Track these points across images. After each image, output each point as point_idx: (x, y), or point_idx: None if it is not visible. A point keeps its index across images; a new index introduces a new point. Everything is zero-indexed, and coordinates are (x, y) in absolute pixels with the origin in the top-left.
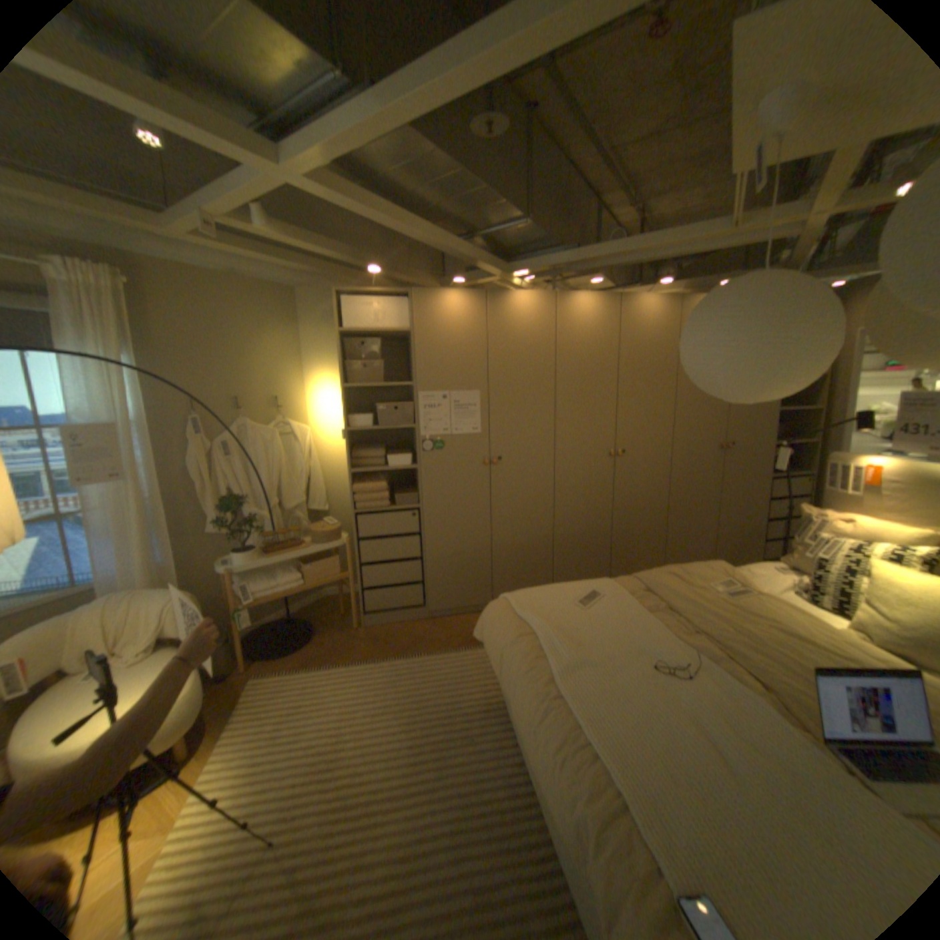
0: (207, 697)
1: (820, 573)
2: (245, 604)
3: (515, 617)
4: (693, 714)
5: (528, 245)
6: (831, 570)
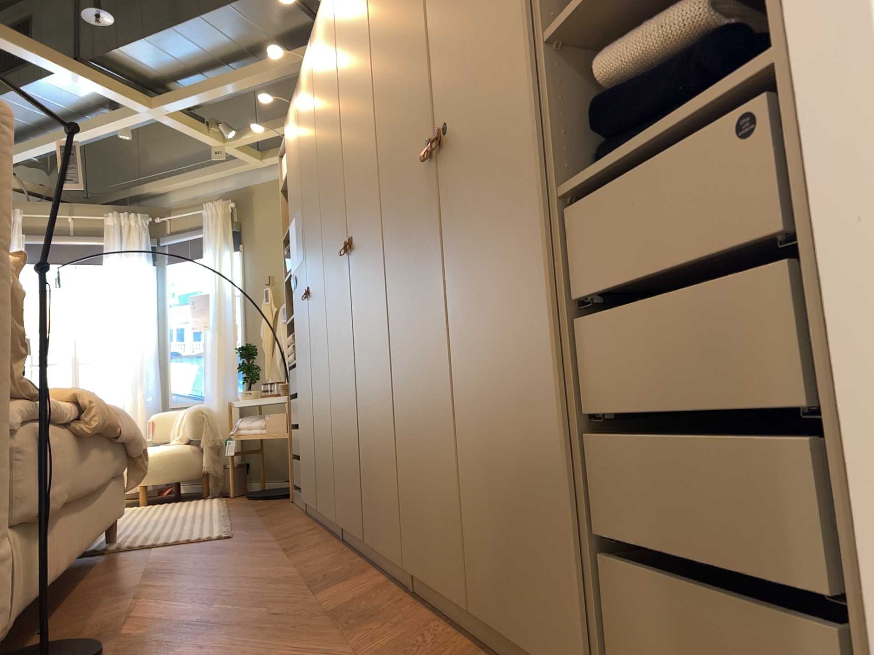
0: (214, 495)
1: None
2: (237, 431)
3: None
4: None
5: None
6: None
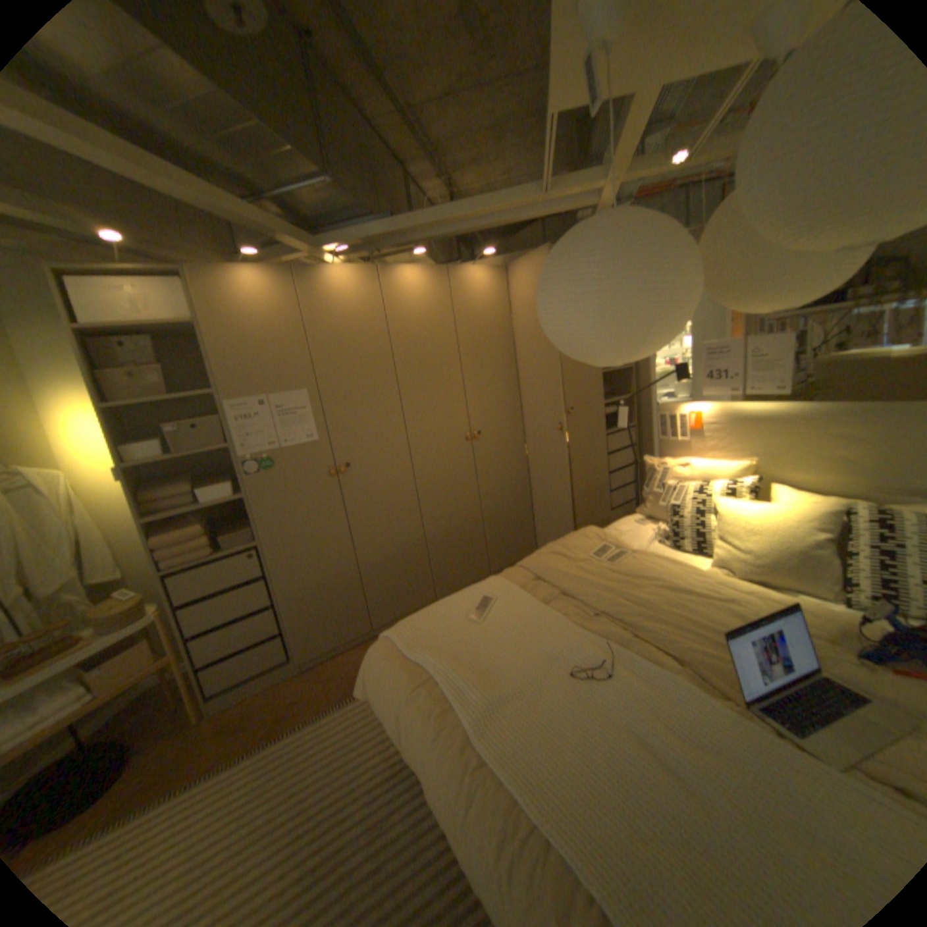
0: None
1: (675, 519)
2: None
3: (404, 660)
4: (628, 724)
5: (334, 213)
6: (684, 514)
